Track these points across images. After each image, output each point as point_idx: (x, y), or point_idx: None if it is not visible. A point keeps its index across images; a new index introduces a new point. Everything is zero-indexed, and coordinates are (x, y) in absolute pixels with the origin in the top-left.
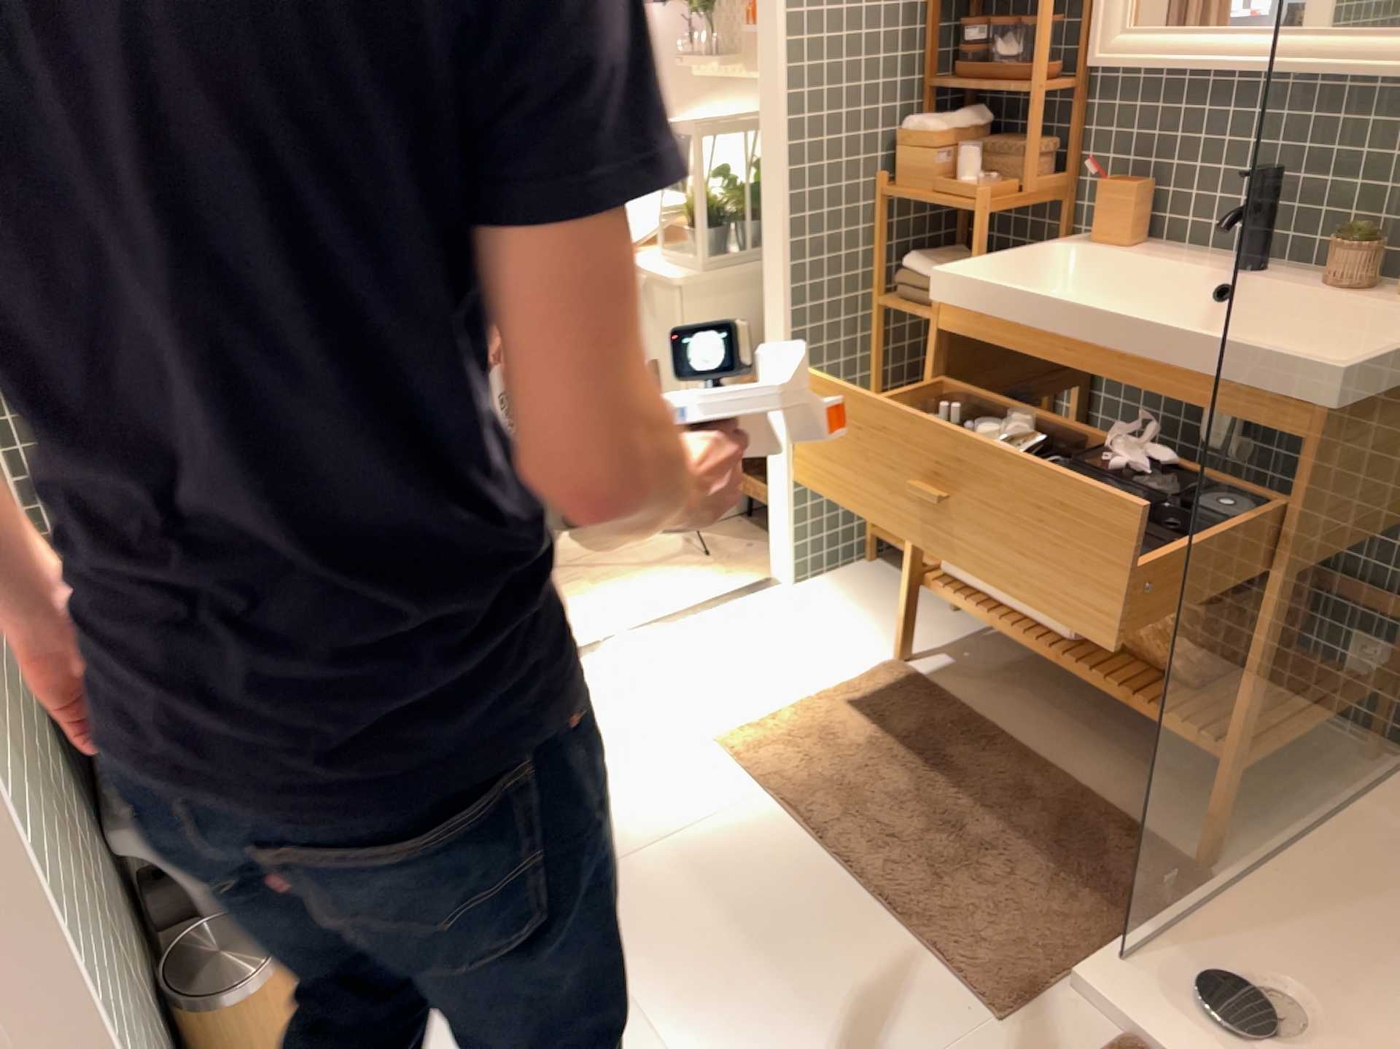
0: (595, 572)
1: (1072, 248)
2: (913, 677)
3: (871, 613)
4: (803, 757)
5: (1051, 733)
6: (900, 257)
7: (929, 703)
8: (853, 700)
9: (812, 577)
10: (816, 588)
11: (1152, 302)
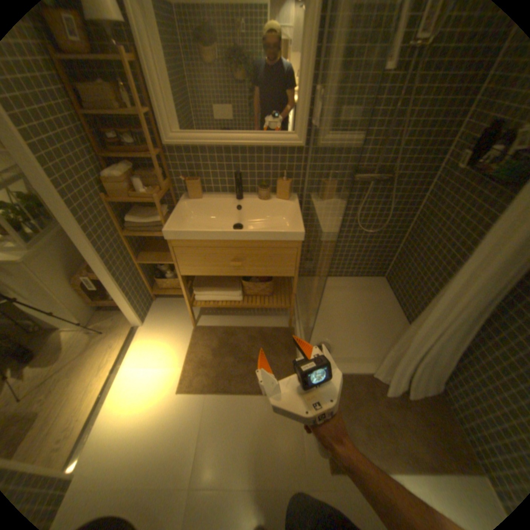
0: (64, 372)
1: (188, 203)
2: (203, 328)
3: (172, 317)
4: (203, 375)
5: (242, 319)
6: (120, 217)
7: (214, 333)
8: (197, 347)
9: (146, 318)
10: (149, 320)
11: (219, 213)
